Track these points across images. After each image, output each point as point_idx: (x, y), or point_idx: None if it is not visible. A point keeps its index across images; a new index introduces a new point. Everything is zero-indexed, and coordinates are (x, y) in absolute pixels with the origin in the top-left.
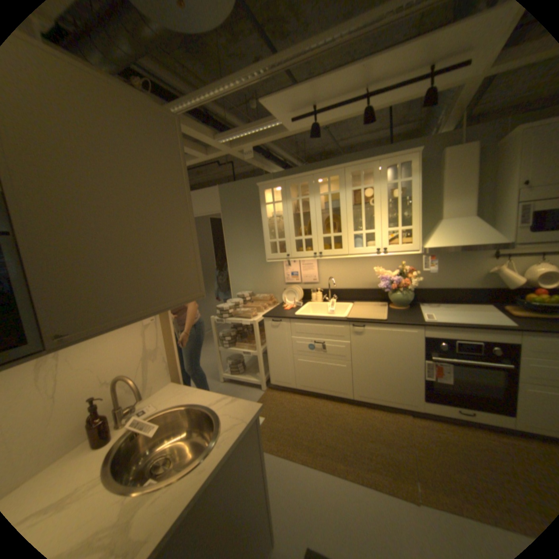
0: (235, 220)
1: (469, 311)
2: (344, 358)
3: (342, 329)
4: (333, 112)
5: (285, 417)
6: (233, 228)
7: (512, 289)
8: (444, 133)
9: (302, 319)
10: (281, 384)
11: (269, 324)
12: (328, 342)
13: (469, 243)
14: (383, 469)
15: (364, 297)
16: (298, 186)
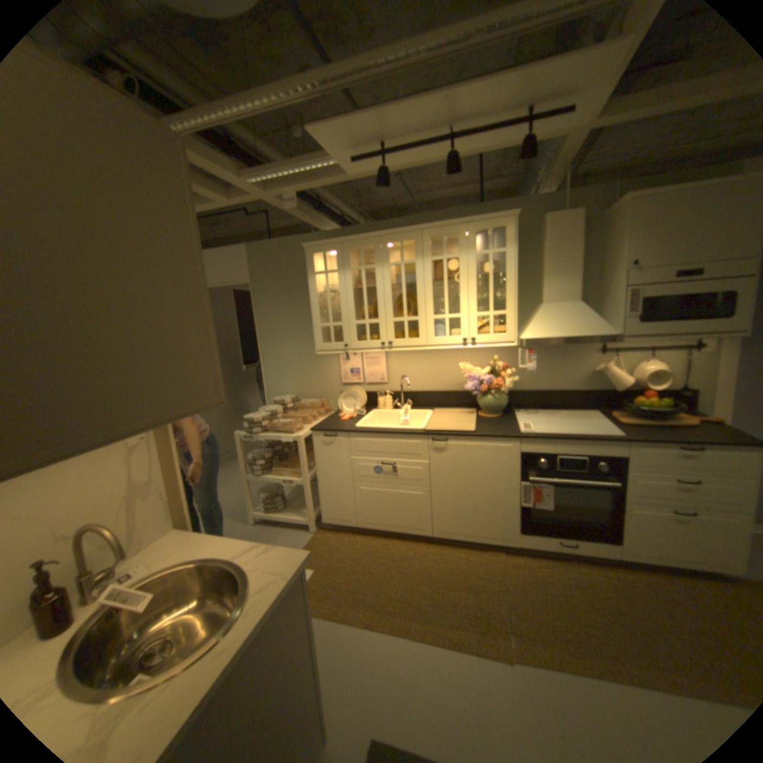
0: (271, 295)
1: (572, 419)
2: (421, 484)
3: (419, 445)
4: (408, 154)
5: (342, 567)
6: (269, 306)
7: (620, 391)
8: (545, 195)
9: (366, 433)
10: (337, 522)
11: (320, 440)
12: (401, 463)
13: (572, 334)
14: (469, 624)
15: (447, 403)
16: (361, 251)
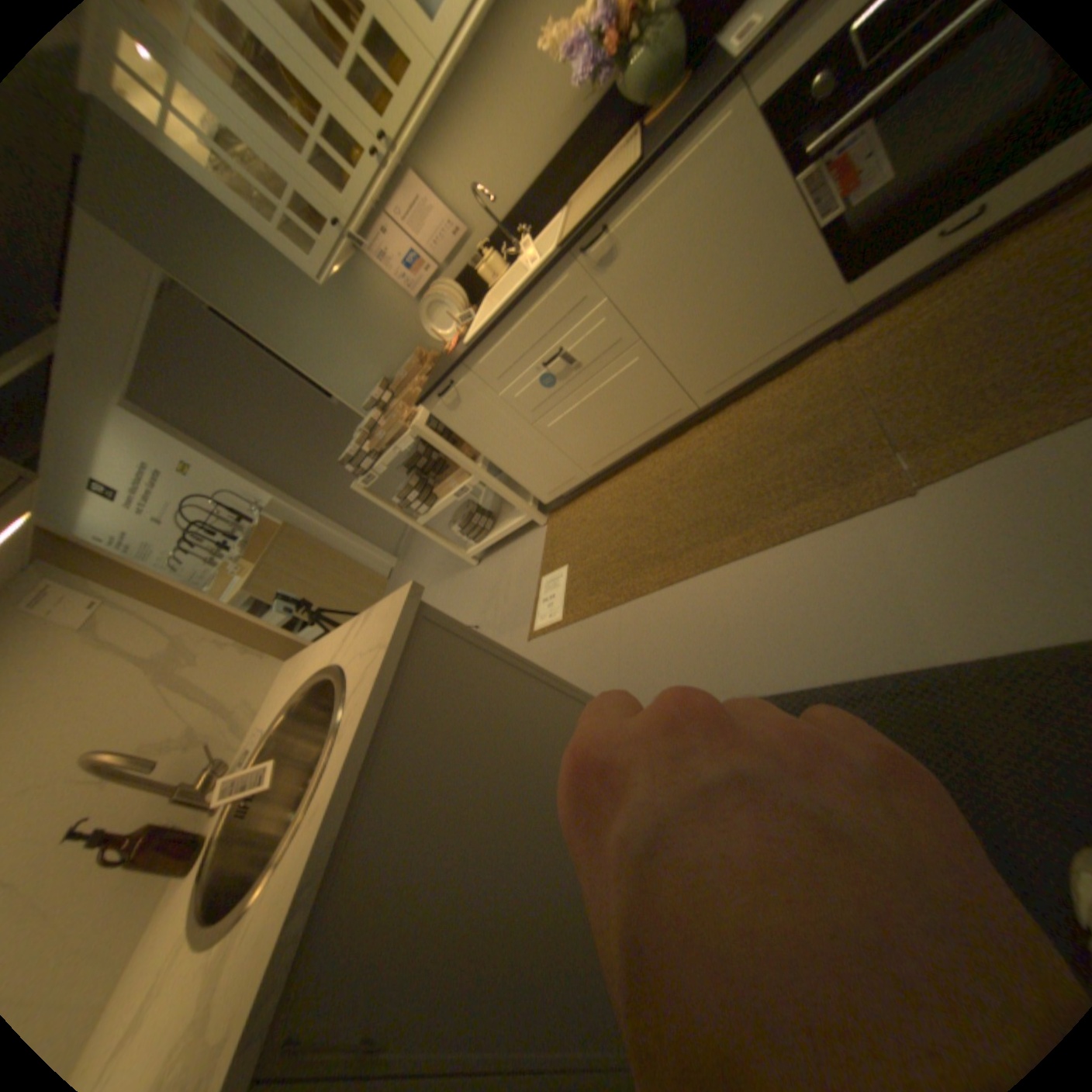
0: (200, 255)
1: None
2: (623, 344)
3: (569, 281)
4: None
5: (599, 536)
6: (218, 276)
7: None
8: None
9: (483, 340)
10: (562, 489)
11: (443, 406)
12: (569, 339)
13: None
14: (814, 482)
15: (584, 162)
16: None
